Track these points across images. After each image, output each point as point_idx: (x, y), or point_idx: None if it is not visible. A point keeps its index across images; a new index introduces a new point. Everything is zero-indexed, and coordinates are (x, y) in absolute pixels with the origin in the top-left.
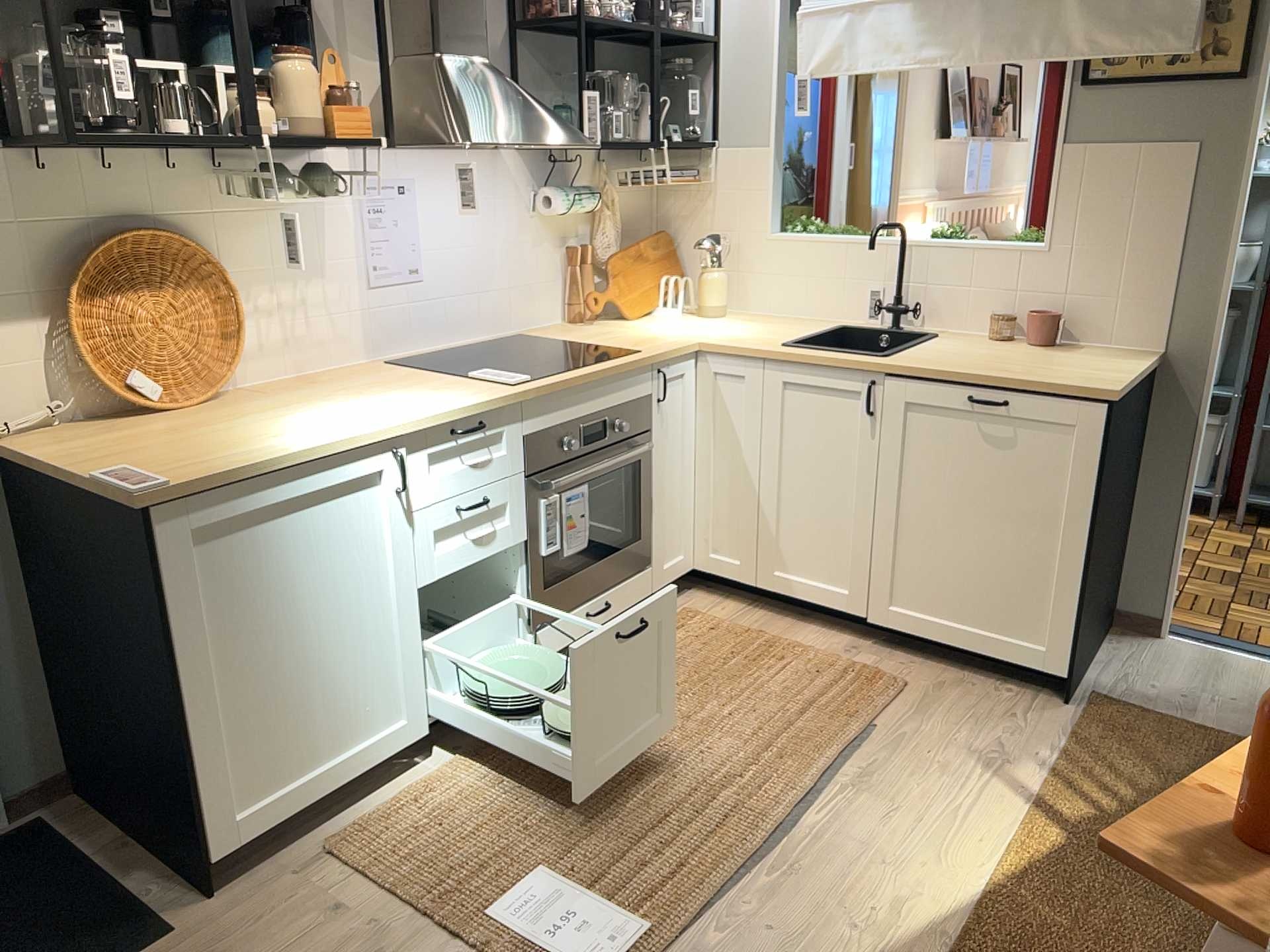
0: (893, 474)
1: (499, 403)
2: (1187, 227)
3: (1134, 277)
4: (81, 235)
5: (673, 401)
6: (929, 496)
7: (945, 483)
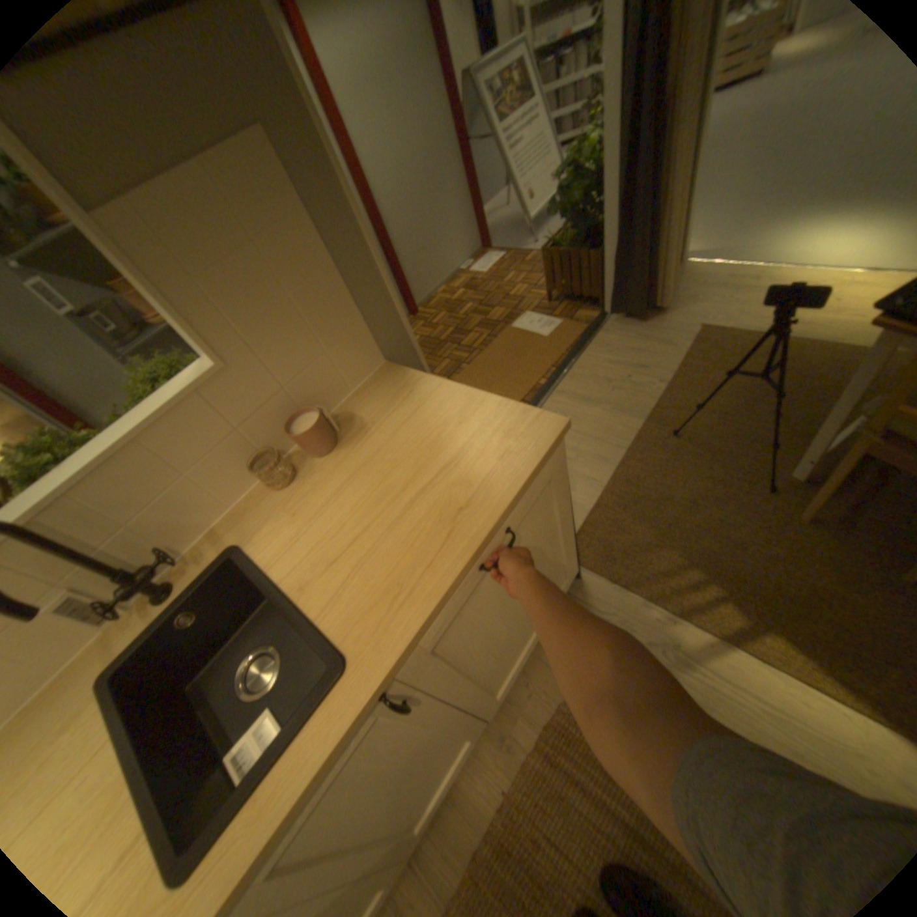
0: (452, 687)
1: None
2: (322, 246)
3: (321, 327)
4: None
5: None
6: (481, 648)
7: (486, 627)
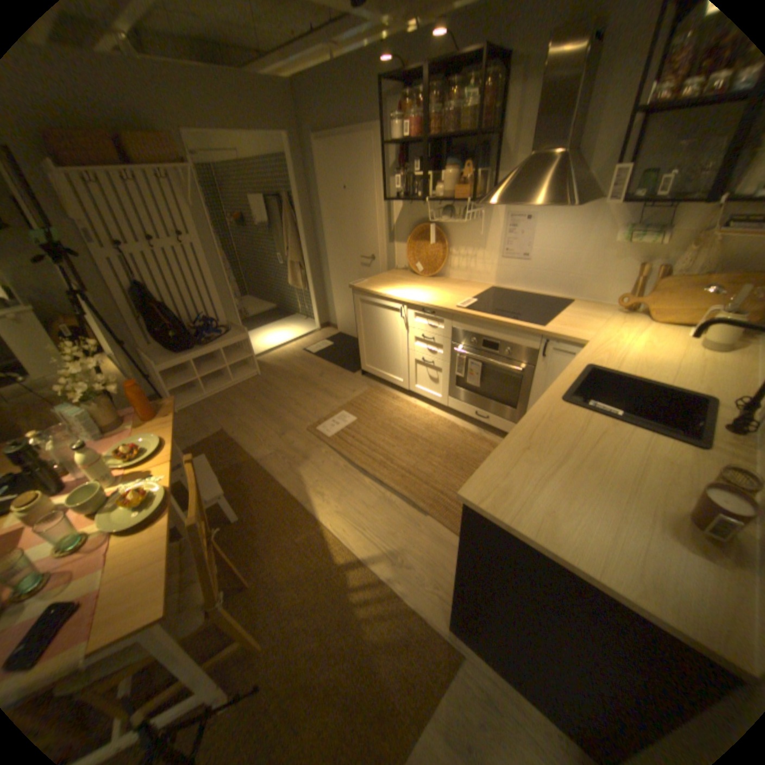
0: None
1: (438, 309)
2: None
3: None
4: (418, 222)
5: (560, 363)
6: None
7: None
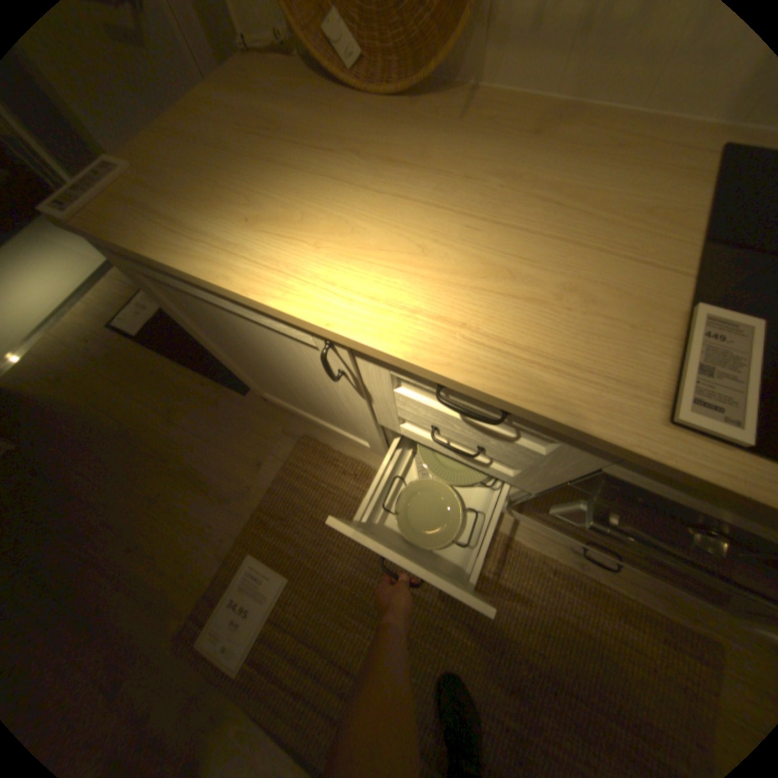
0: None
1: (561, 425)
2: None
3: None
4: None
5: None
6: None
7: None
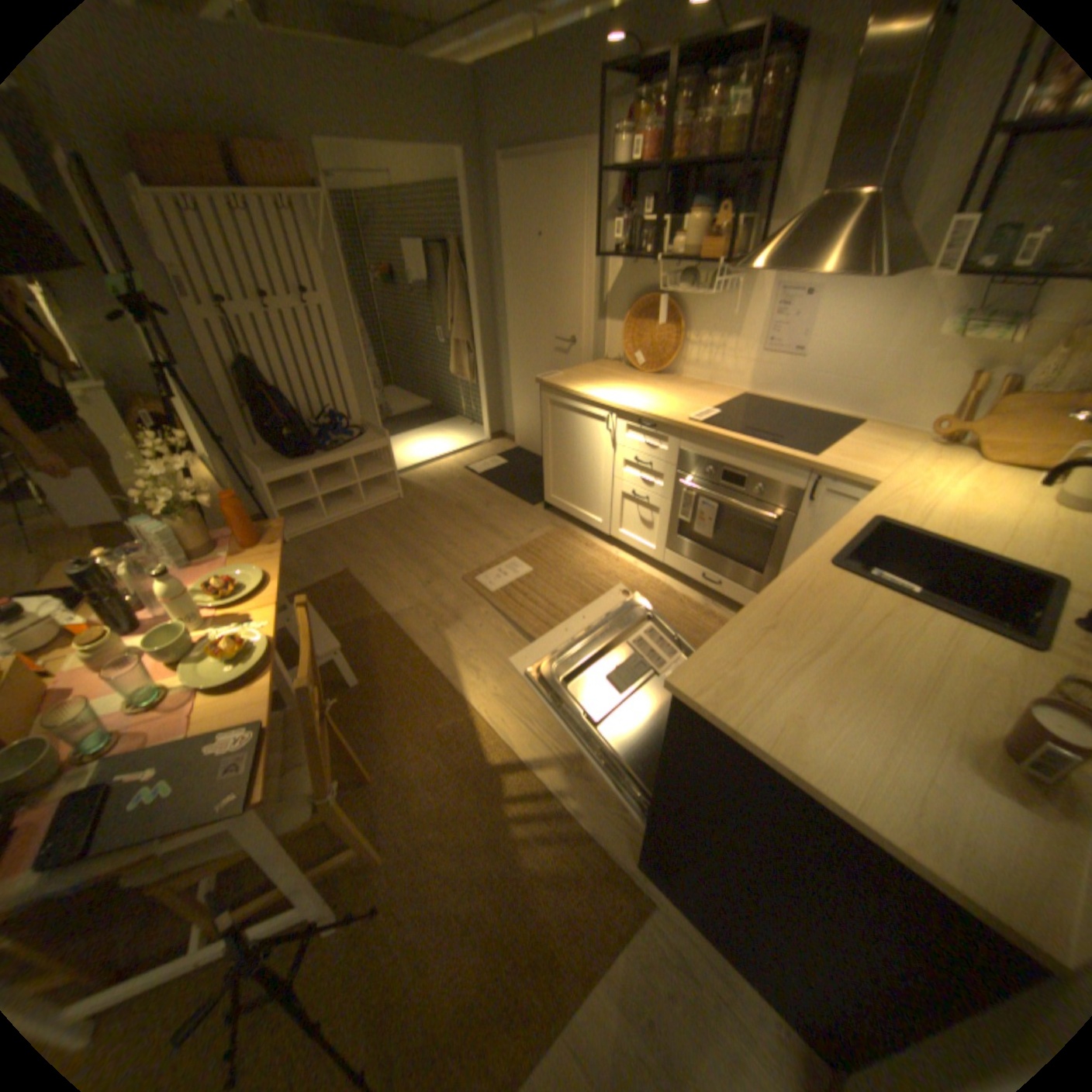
0: None
1: (662, 421)
2: None
3: None
4: (644, 291)
5: (834, 512)
6: None
7: None
